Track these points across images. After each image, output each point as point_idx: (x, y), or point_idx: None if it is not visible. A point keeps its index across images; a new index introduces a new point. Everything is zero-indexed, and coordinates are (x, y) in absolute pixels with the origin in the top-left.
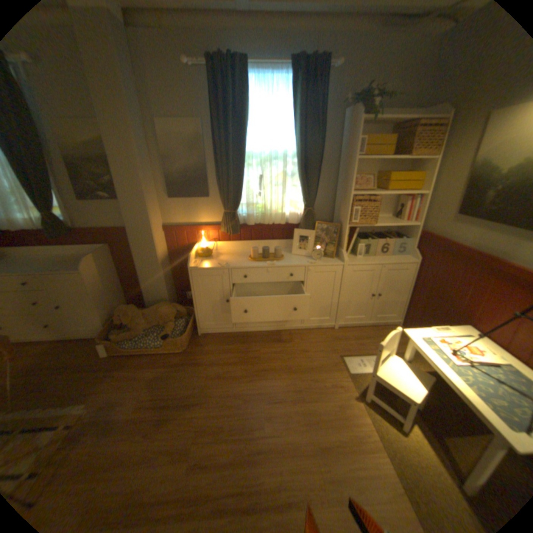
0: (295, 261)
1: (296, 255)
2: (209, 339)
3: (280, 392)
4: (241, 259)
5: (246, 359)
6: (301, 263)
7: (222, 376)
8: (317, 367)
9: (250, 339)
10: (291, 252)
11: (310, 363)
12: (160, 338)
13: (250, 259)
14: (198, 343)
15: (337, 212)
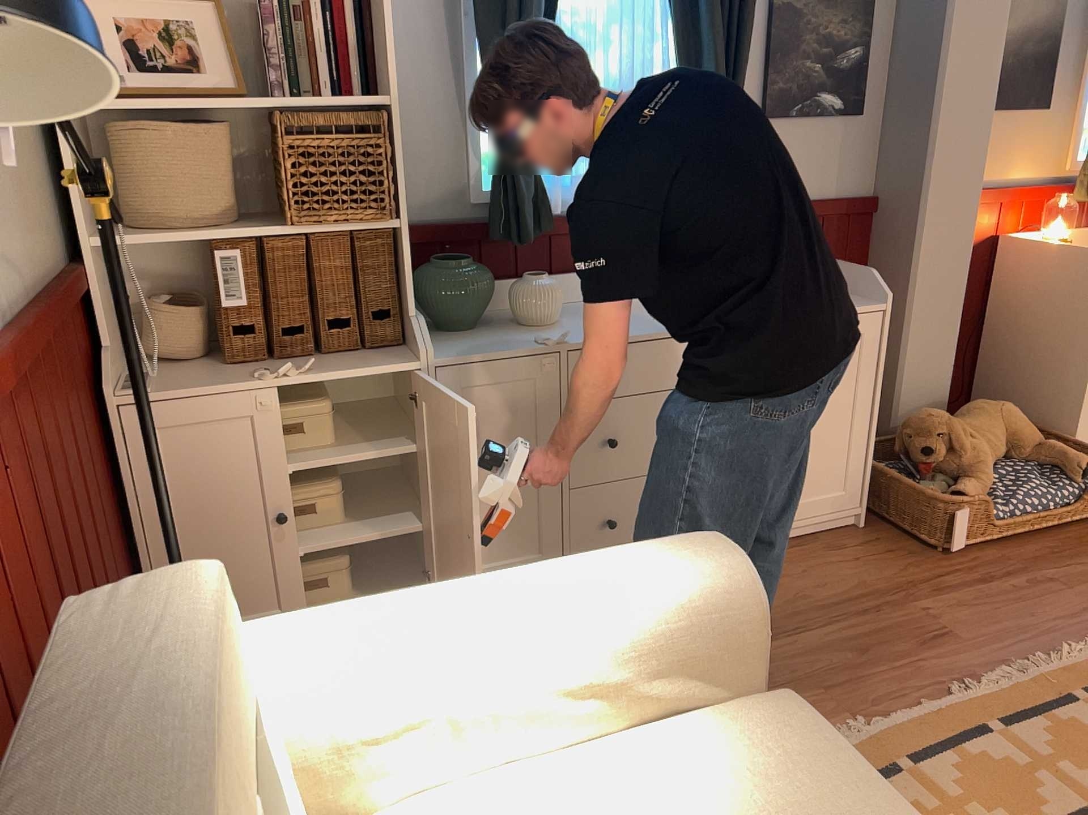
0: None
1: None
2: None
3: None
4: None
5: None
6: None
7: None
8: None
9: None
10: None
11: None
12: (1078, 472)
13: None
14: None
15: None
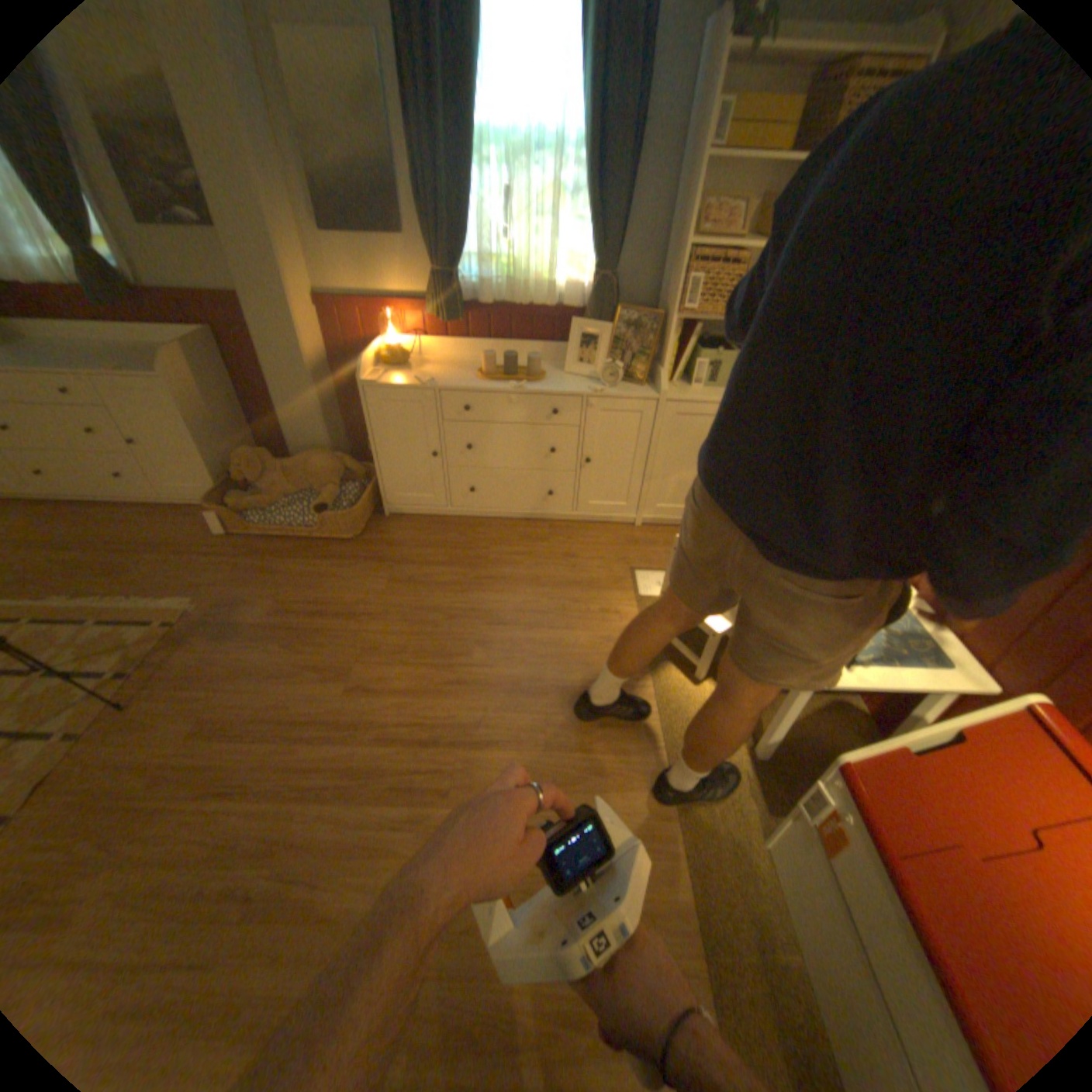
0: (565, 386)
1: (572, 376)
2: (403, 524)
3: (509, 611)
4: (461, 376)
5: (461, 560)
6: (576, 390)
7: (416, 580)
8: (583, 581)
9: (476, 530)
10: (565, 370)
11: (572, 574)
12: (312, 510)
13: (480, 376)
14: (382, 529)
15: (664, 288)
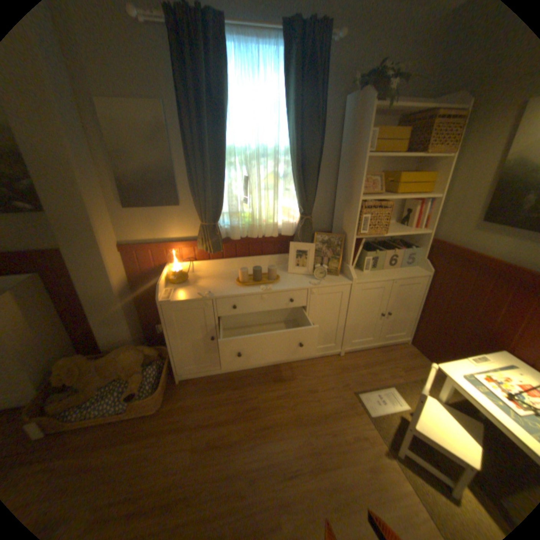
0: (294, 282)
1: (293, 274)
2: (190, 388)
3: (293, 460)
4: (226, 284)
5: (241, 413)
6: (302, 284)
7: (212, 445)
8: (331, 413)
9: (243, 382)
10: (286, 270)
11: (321, 408)
12: (122, 401)
13: (238, 283)
14: (176, 397)
15: (338, 220)
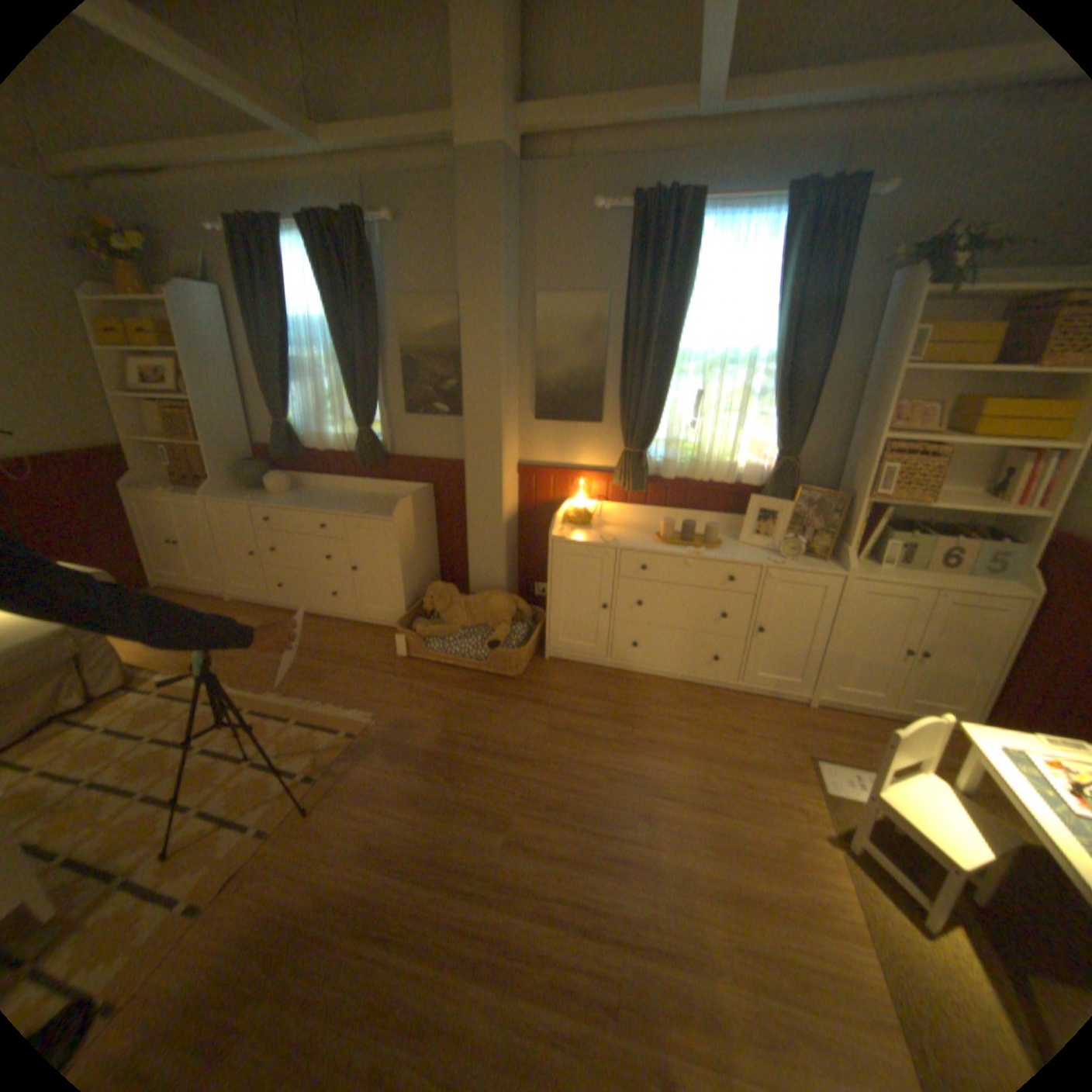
0: (742, 555)
1: (747, 545)
2: (561, 669)
3: (675, 785)
4: (639, 538)
5: (620, 716)
6: (755, 560)
7: (575, 730)
8: (757, 764)
9: (633, 686)
10: (739, 539)
11: (743, 753)
12: (487, 645)
13: (656, 539)
14: (542, 672)
15: (848, 472)
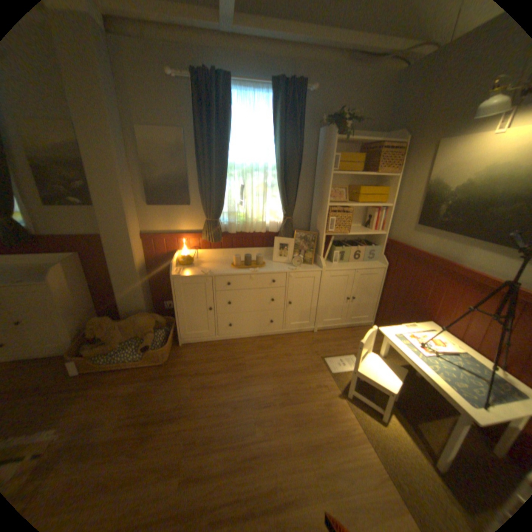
0: (276, 268)
1: (276, 262)
2: (191, 349)
3: (268, 397)
4: (223, 267)
5: (230, 367)
6: (282, 269)
7: (207, 386)
8: (301, 369)
9: (233, 347)
10: (271, 259)
11: (293, 366)
12: (139, 351)
13: (232, 267)
14: (179, 355)
15: (313, 222)
